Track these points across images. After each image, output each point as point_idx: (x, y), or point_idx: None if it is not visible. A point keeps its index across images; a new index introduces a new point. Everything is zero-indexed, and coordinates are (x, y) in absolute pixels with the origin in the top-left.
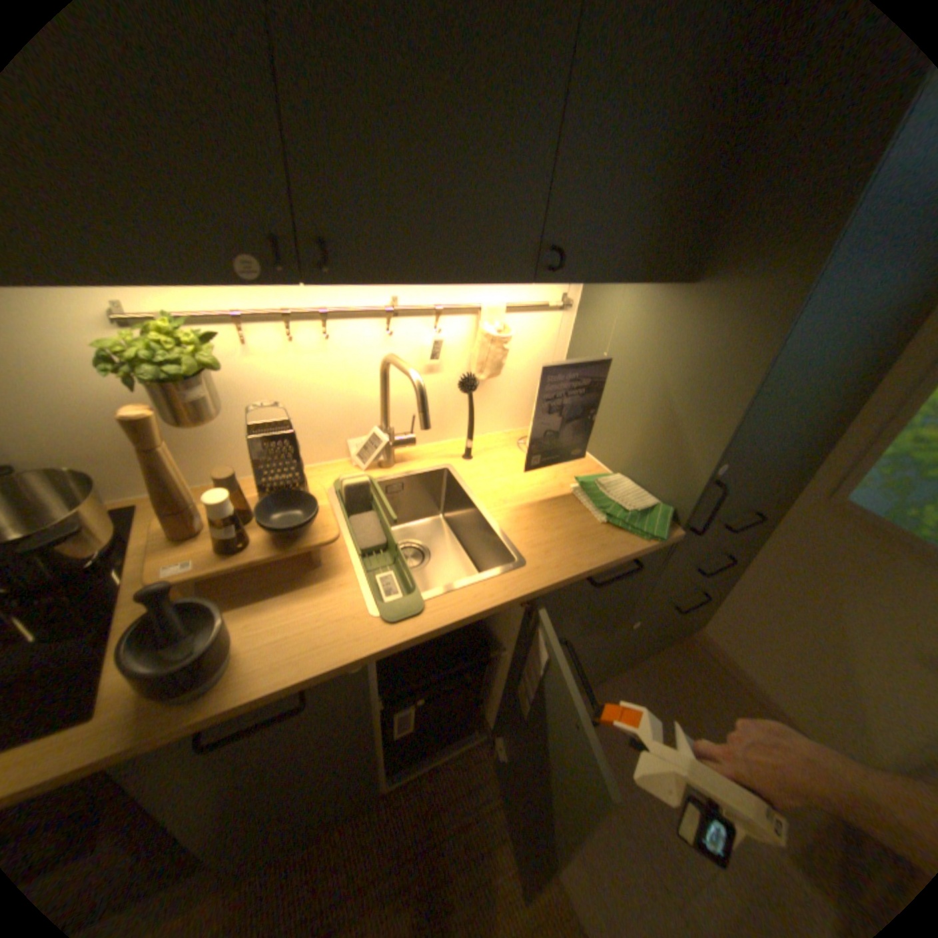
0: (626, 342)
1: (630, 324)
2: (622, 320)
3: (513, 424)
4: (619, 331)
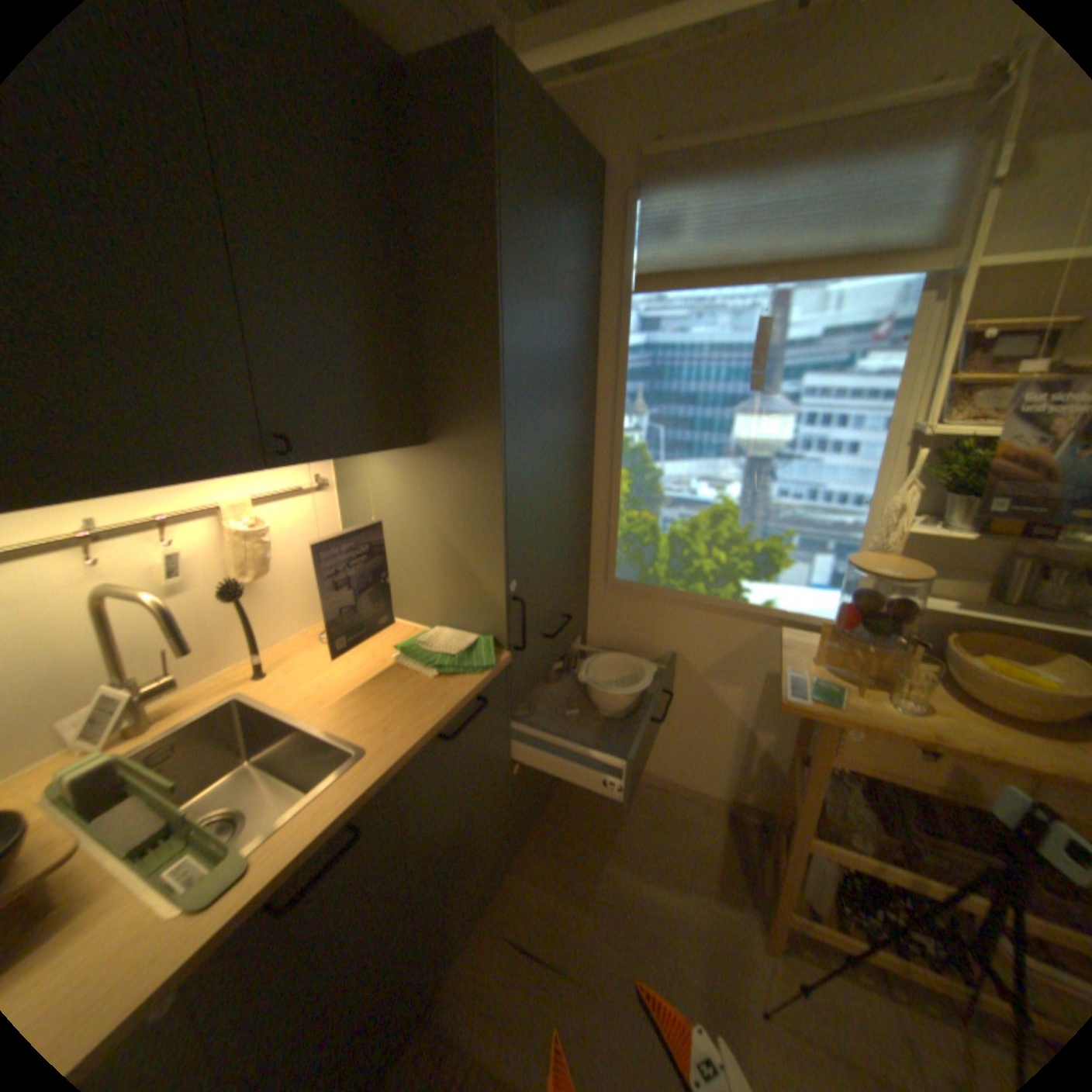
0: (393, 506)
1: (390, 489)
2: (381, 488)
3: (307, 622)
4: (383, 498)
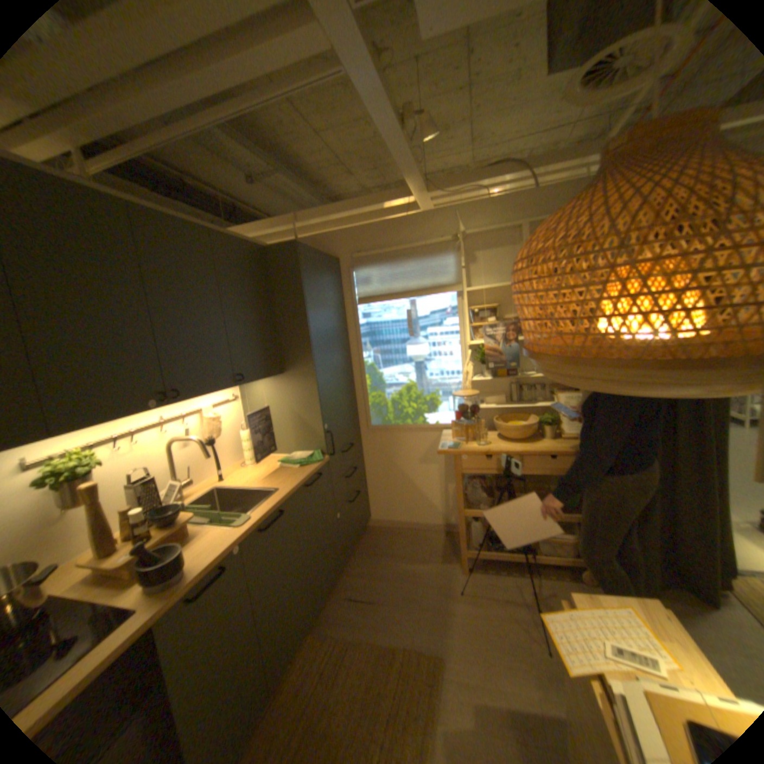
0: (269, 402)
1: (267, 395)
2: (263, 395)
3: (233, 461)
4: (264, 400)
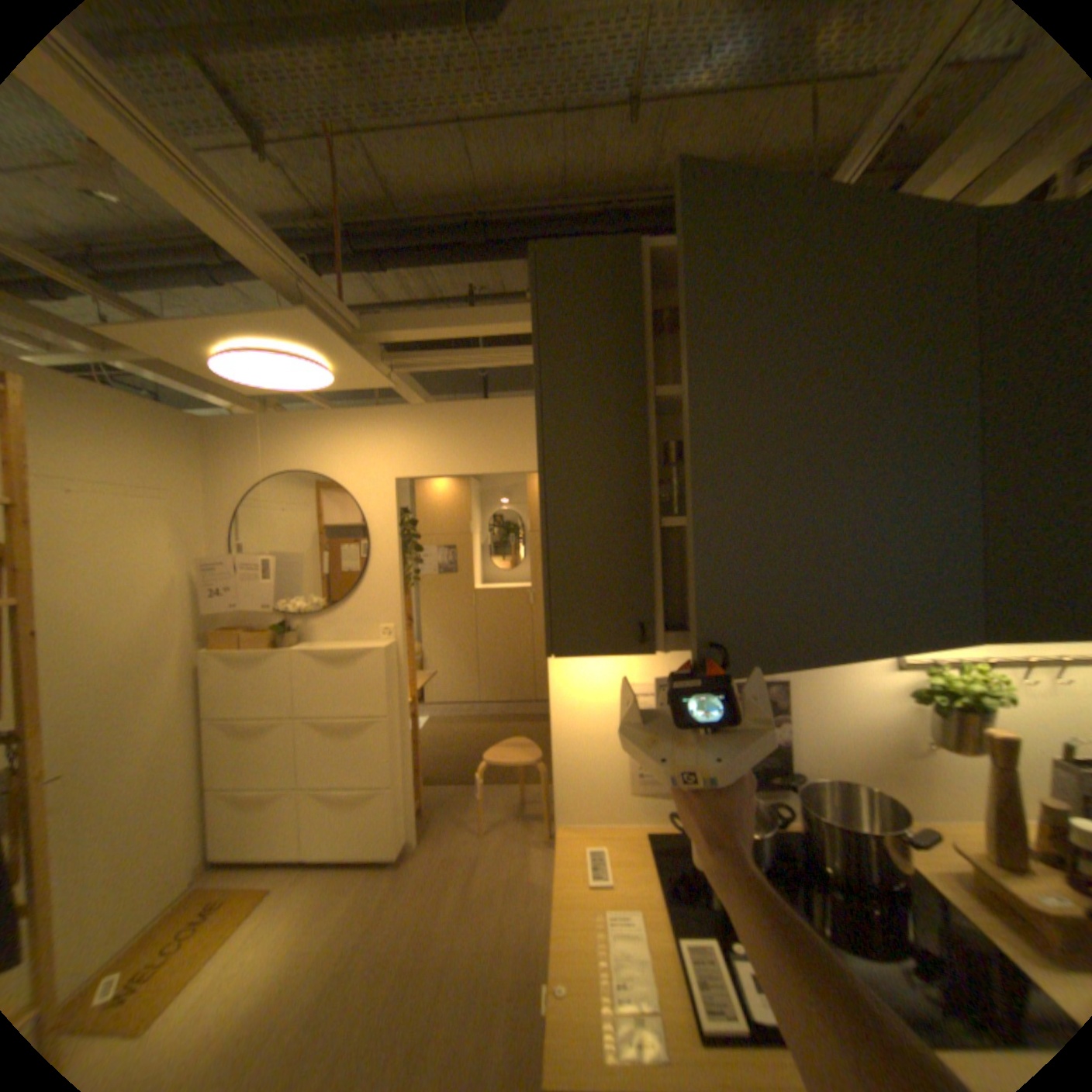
0: None
1: None
2: None
3: None
4: None
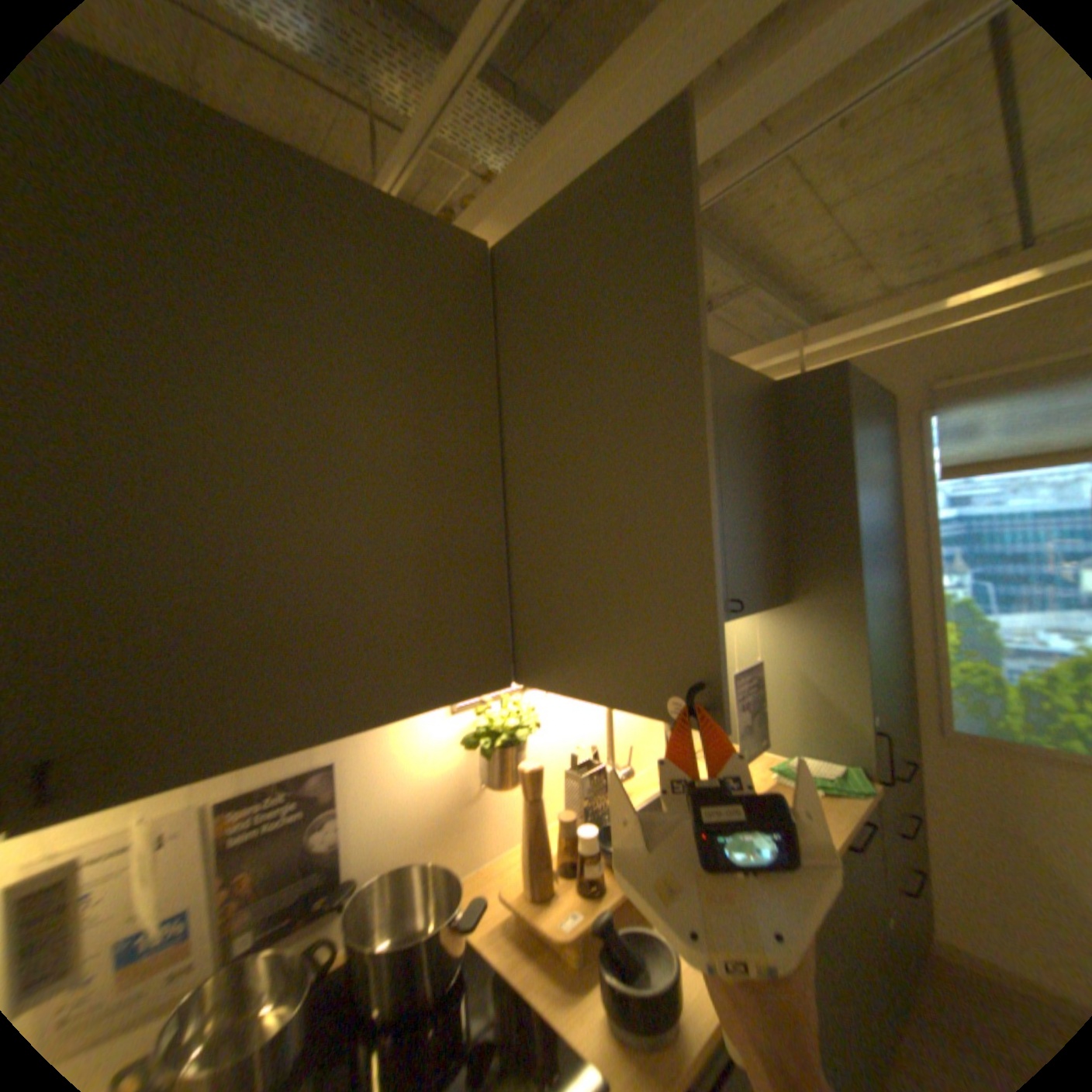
0: (752, 651)
1: (750, 638)
2: (741, 637)
3: None
4: (744, 645)
